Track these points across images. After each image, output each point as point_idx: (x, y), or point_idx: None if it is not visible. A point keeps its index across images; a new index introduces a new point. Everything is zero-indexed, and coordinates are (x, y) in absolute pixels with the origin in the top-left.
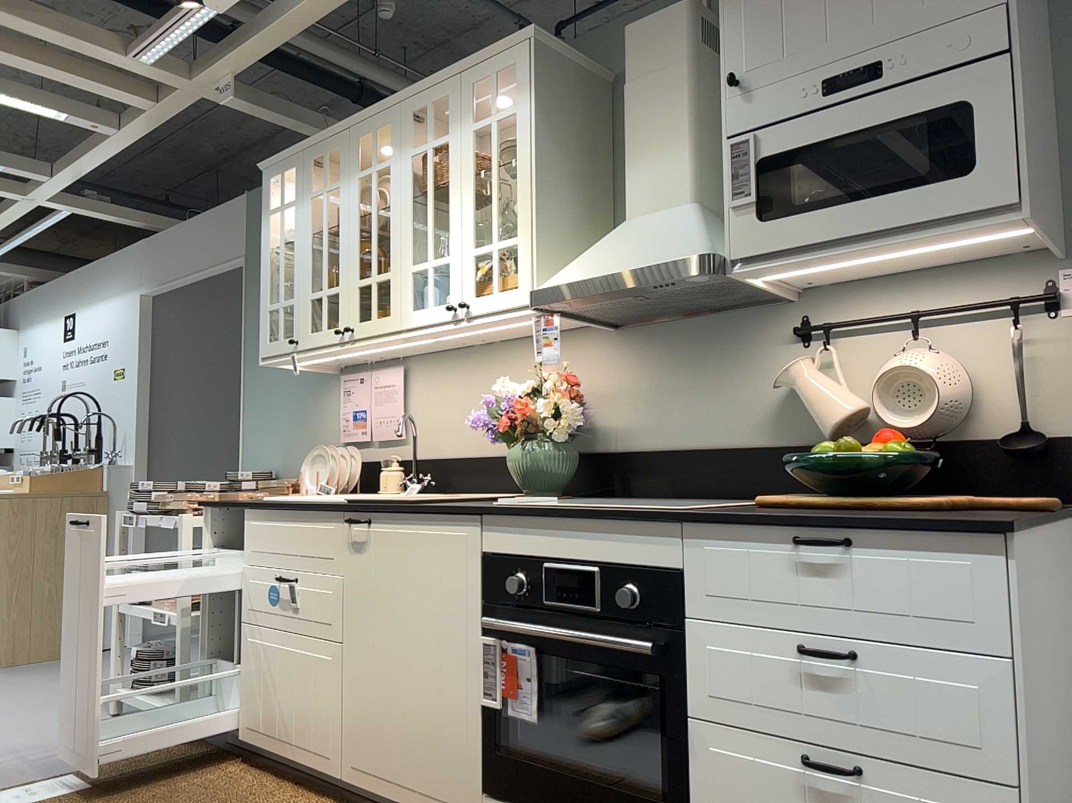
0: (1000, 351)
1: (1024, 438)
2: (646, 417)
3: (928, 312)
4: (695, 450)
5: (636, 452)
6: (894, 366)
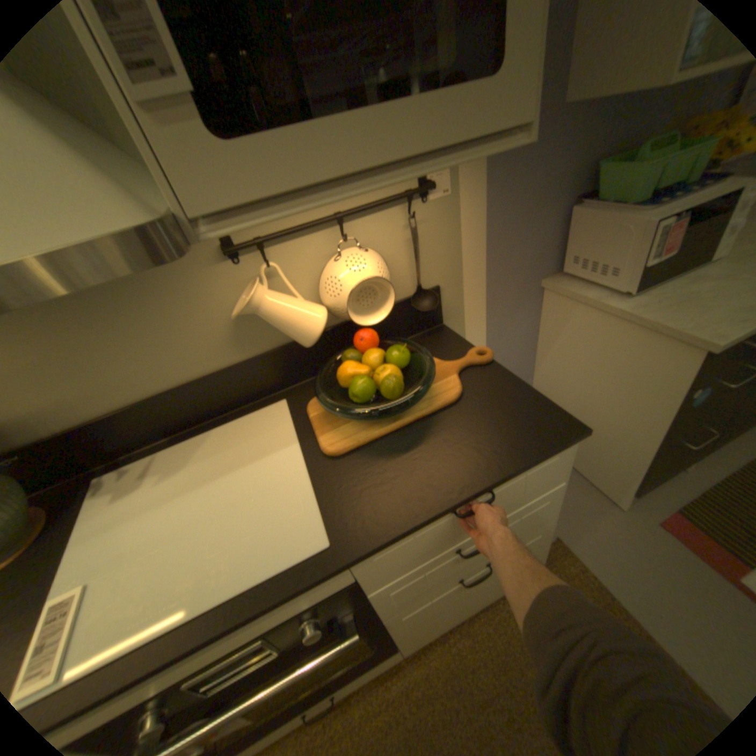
0: (397, 235)
1: (421, 295)
2: (71, 389)
3: (352, 212)
4: (164, 393)
5: (85, 424)
6: (348, 274)
